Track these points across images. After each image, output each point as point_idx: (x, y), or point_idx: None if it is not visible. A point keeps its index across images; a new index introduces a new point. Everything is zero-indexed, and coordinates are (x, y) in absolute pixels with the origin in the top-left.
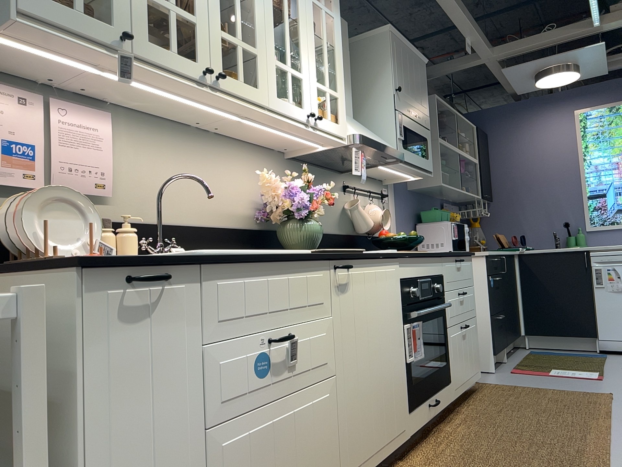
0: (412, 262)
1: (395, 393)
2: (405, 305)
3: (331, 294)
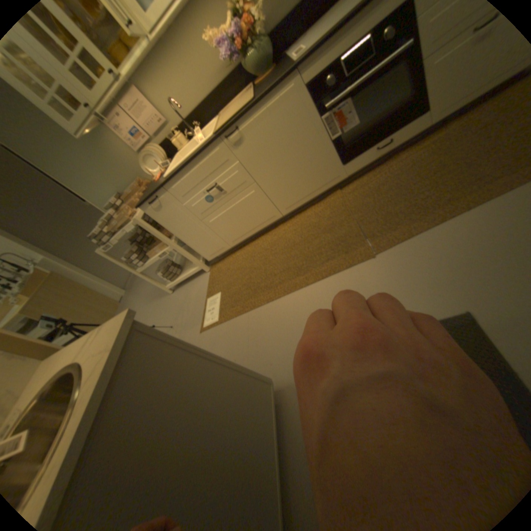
0: (322, 51)
1: (319, 163)
2: (320, 100)
3: (232, 151)
